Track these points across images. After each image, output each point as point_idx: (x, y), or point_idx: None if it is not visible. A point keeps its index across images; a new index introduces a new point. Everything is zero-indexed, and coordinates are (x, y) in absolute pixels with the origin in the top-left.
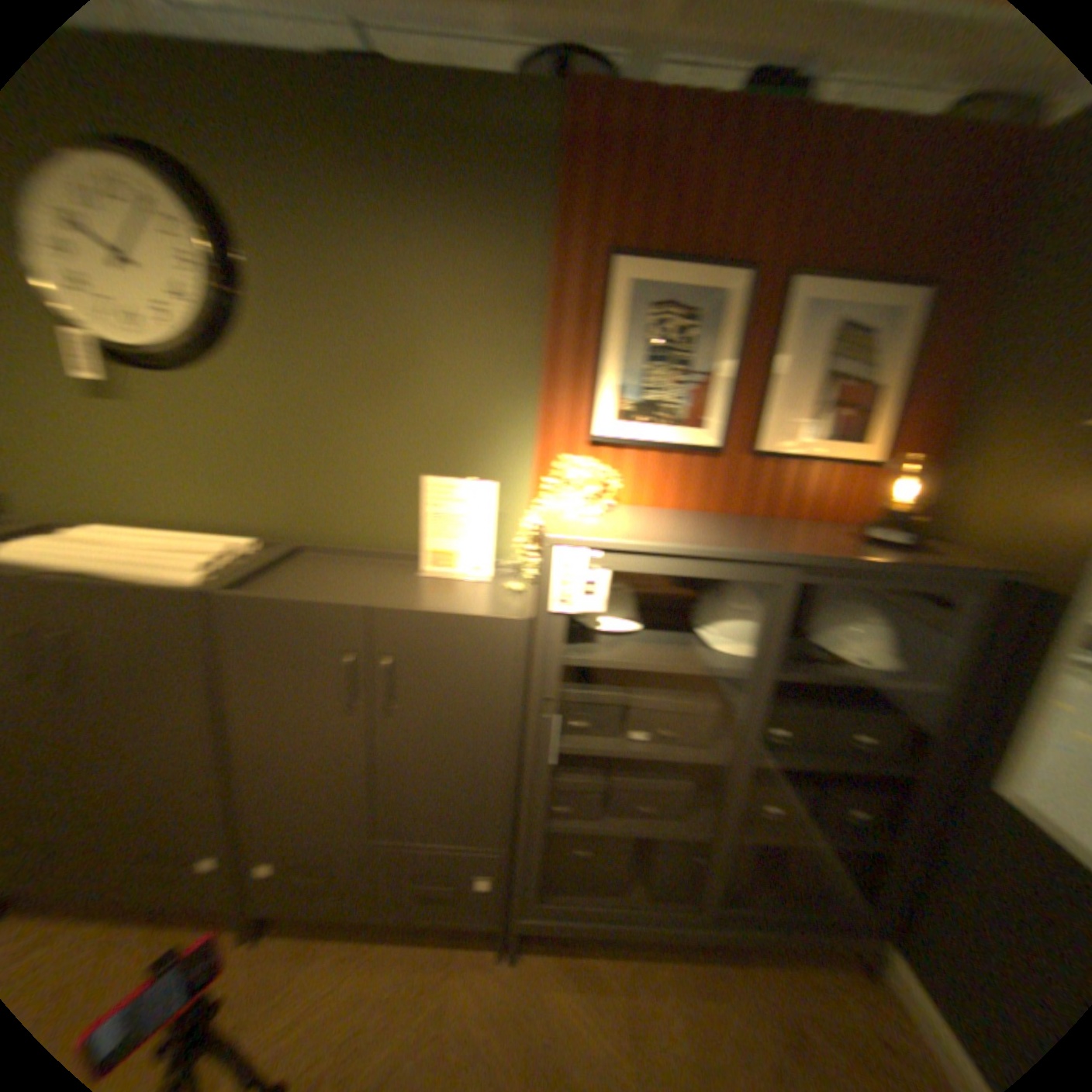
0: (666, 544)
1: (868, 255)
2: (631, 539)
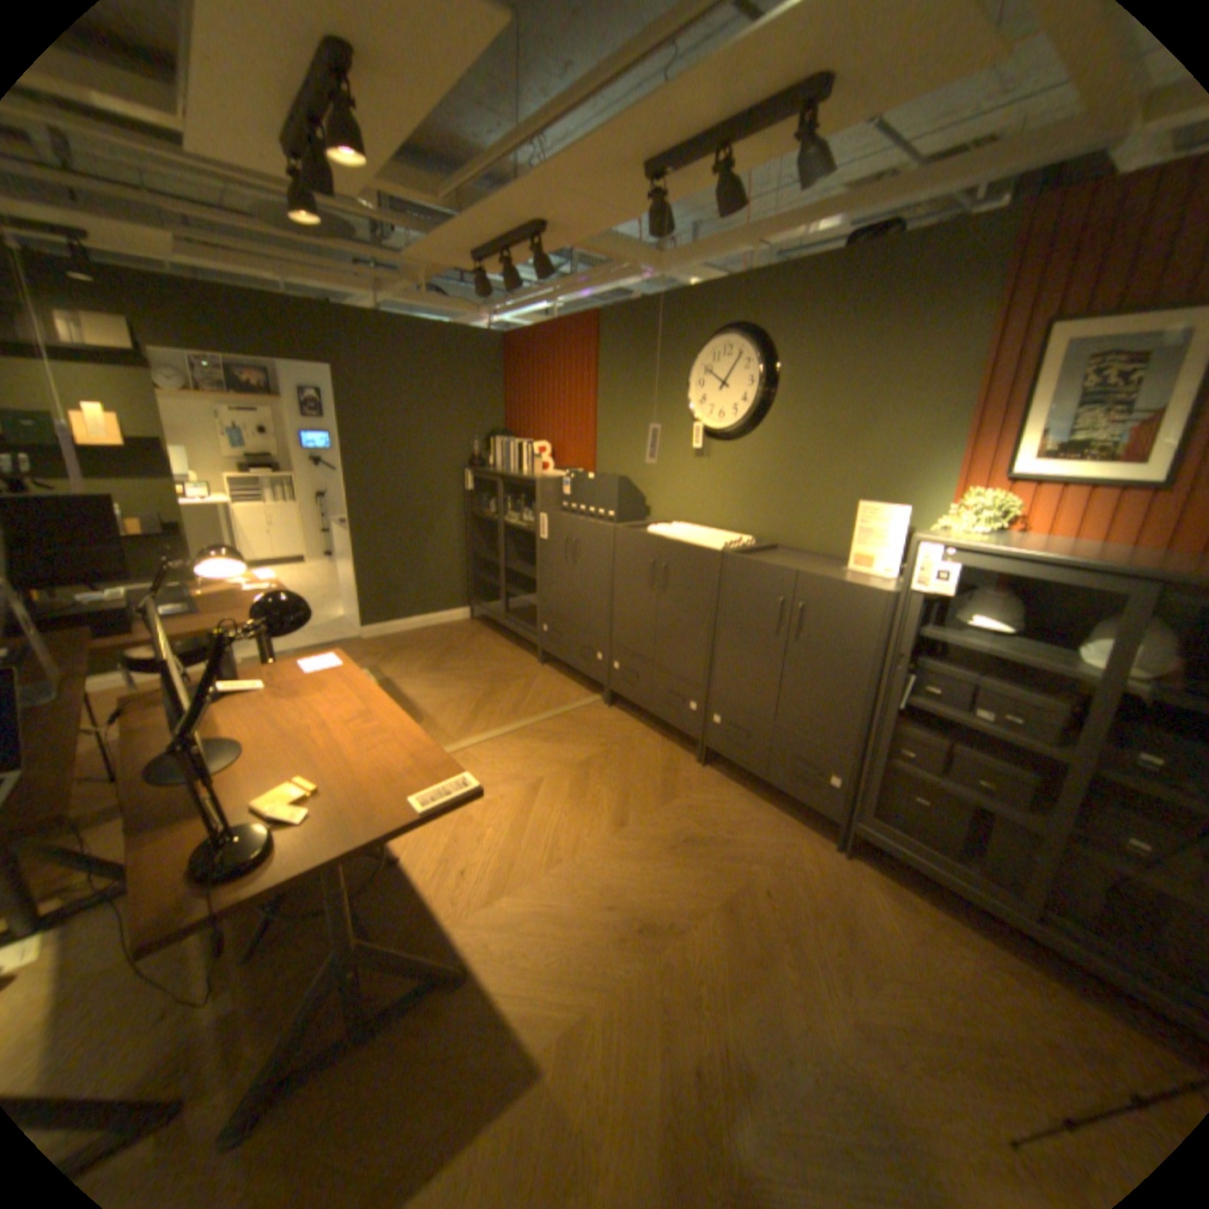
0: (1014, 551)
1: None
2: (984, 544)
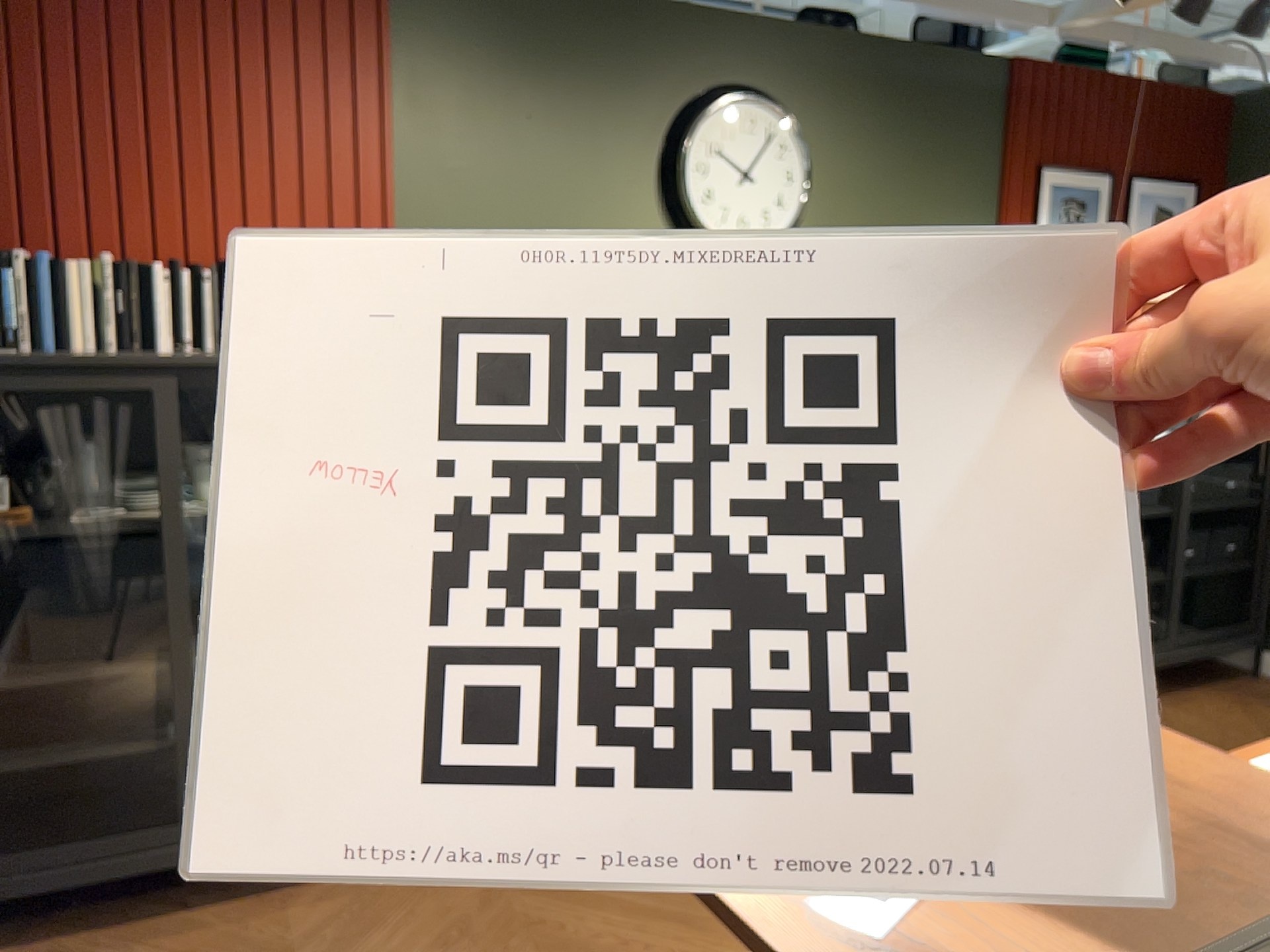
0: None
1: (1168, 167)
2: None
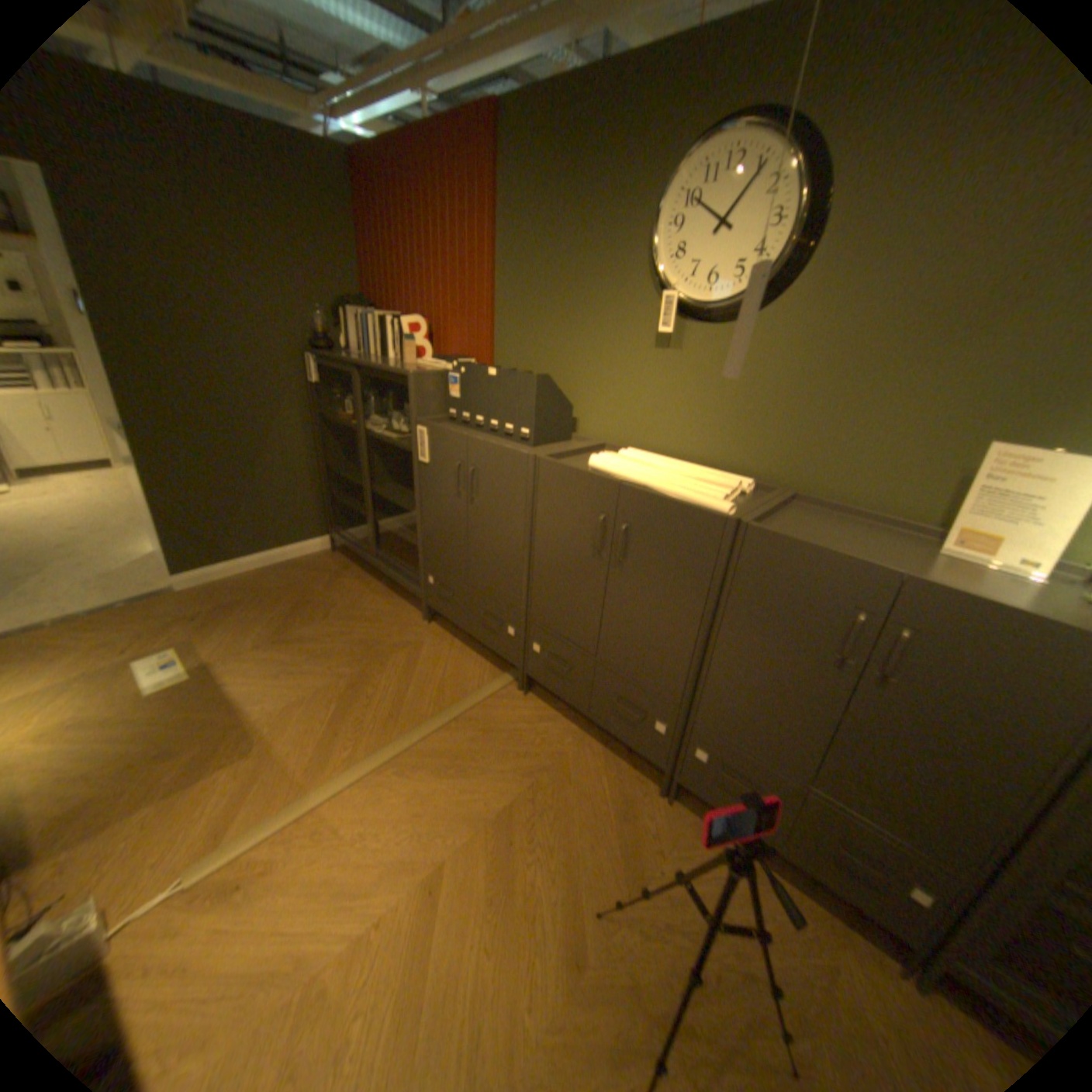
0: None
1: None
2: None
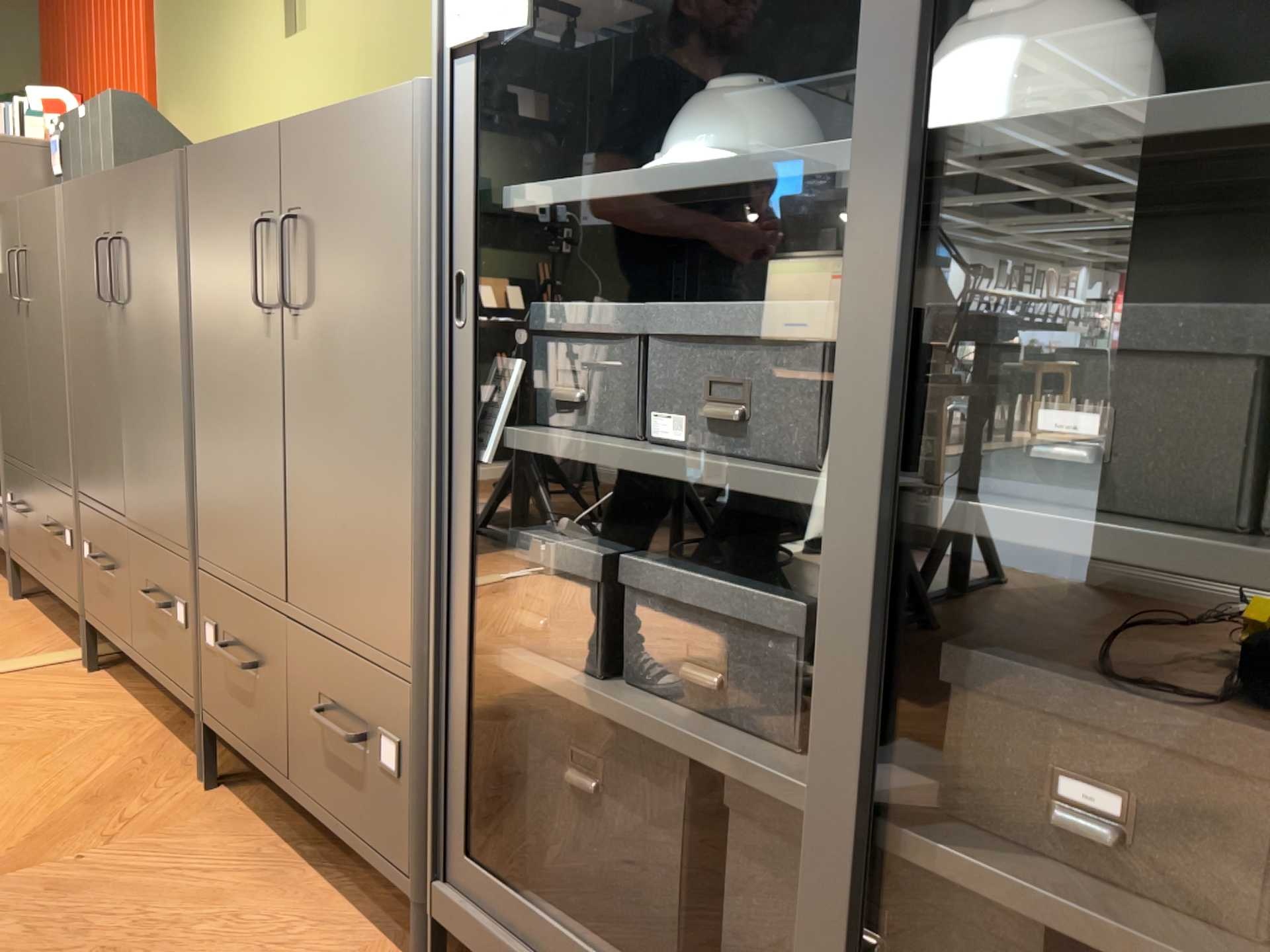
0: None
1: None
2: None
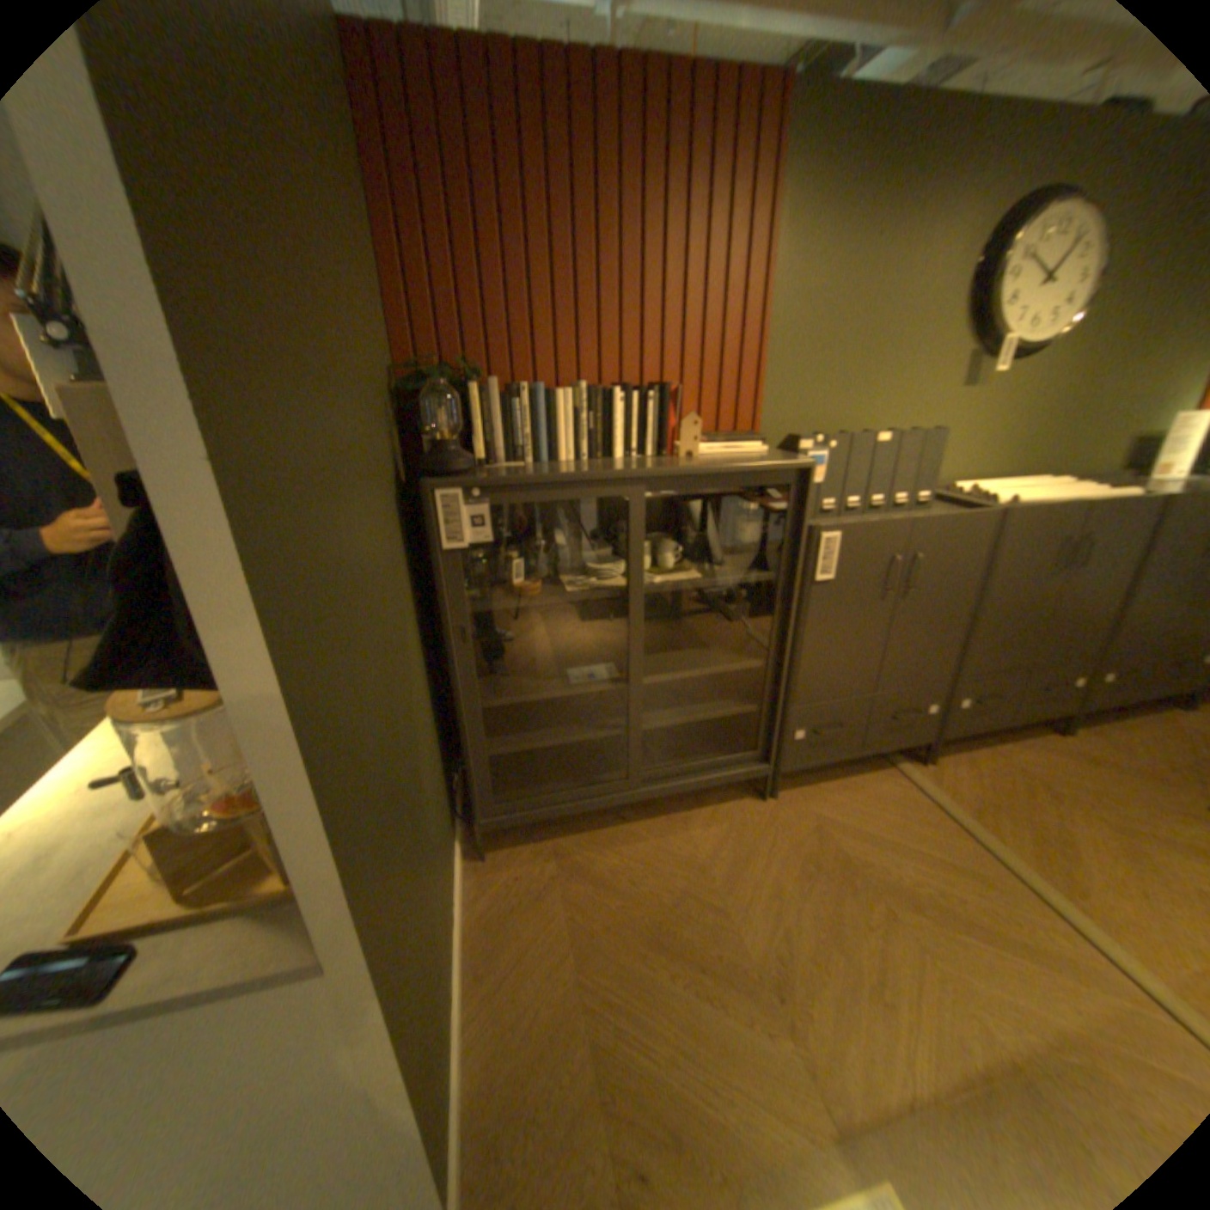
0: None
1: None
2: None
